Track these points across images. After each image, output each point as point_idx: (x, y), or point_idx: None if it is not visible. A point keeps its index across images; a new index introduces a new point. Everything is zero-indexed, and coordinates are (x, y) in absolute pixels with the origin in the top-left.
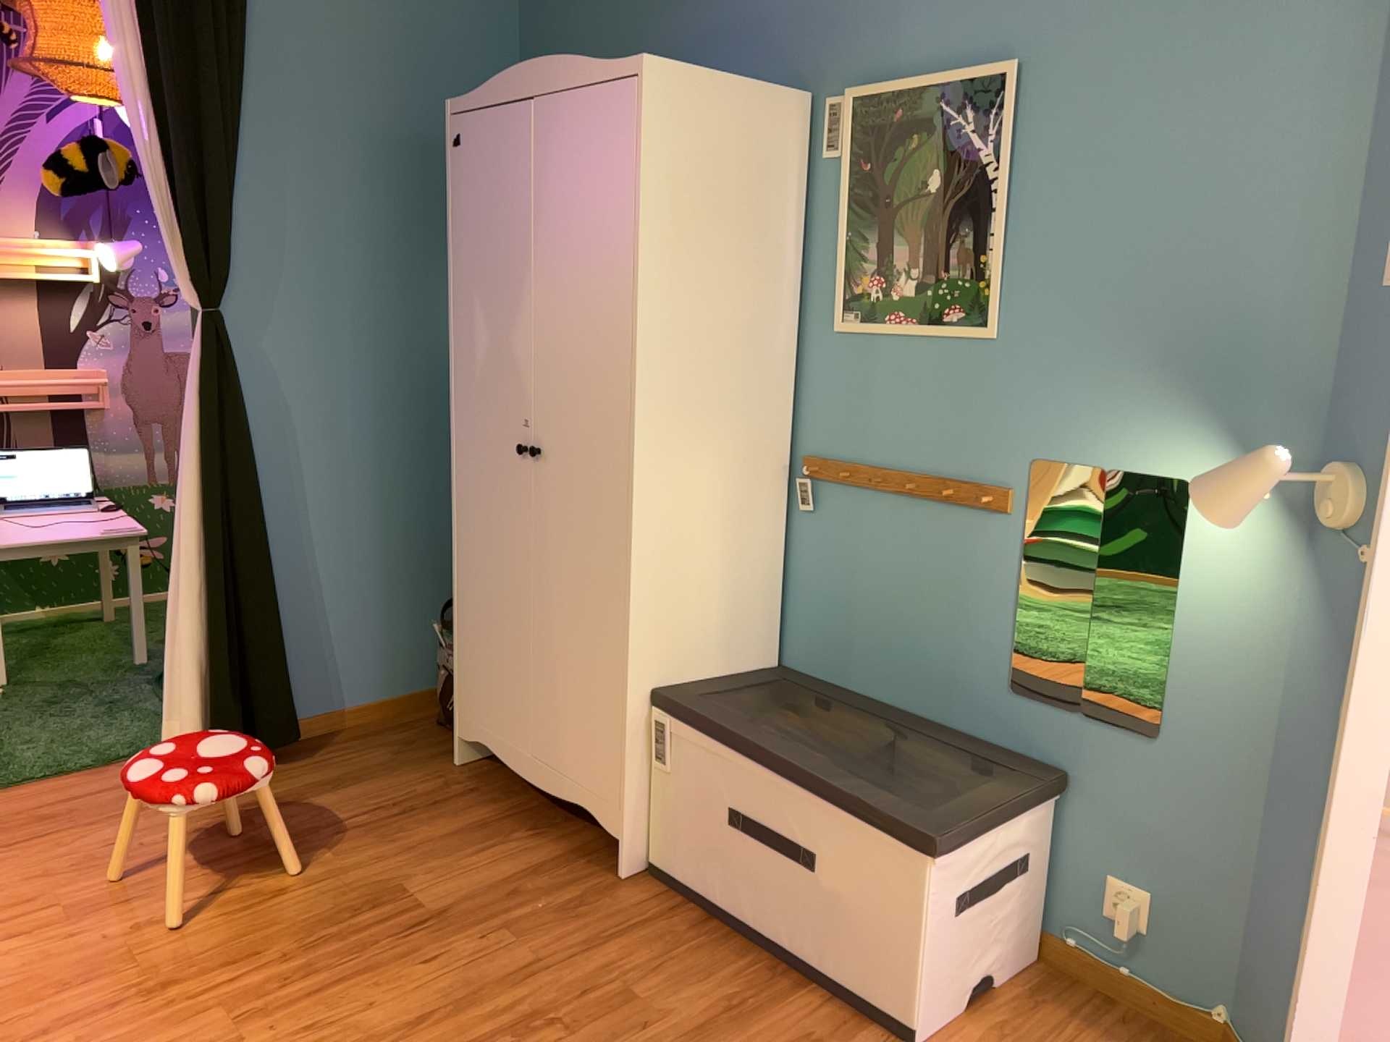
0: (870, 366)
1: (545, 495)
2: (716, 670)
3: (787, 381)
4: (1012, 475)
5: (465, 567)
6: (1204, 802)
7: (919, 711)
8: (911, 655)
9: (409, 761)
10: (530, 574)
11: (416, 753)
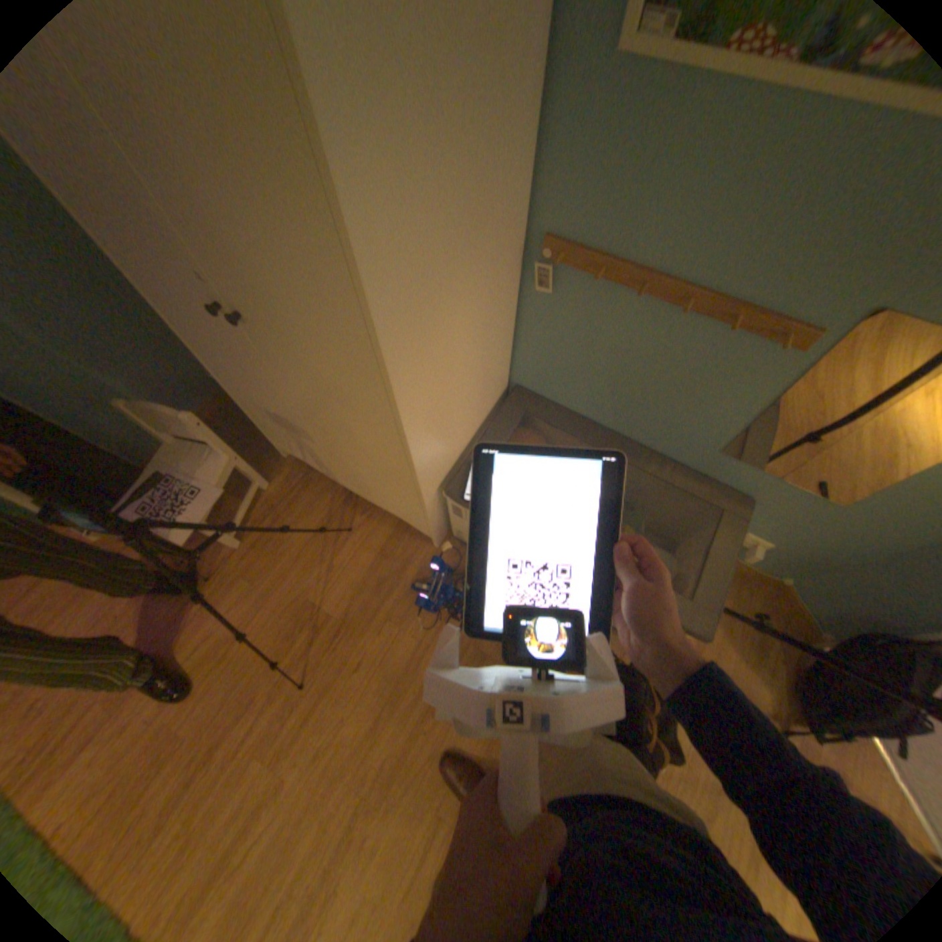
0: (673, 130)
1: (274, 340)
2: (476, 435)
3: (535, 144)
4: (836, 318)
5: (220, 370)
6: (857, 538)
7: (632, 442)
8: (635, 413)
9: (254, 461)
10: (294, 404)
11: (255, 452)
